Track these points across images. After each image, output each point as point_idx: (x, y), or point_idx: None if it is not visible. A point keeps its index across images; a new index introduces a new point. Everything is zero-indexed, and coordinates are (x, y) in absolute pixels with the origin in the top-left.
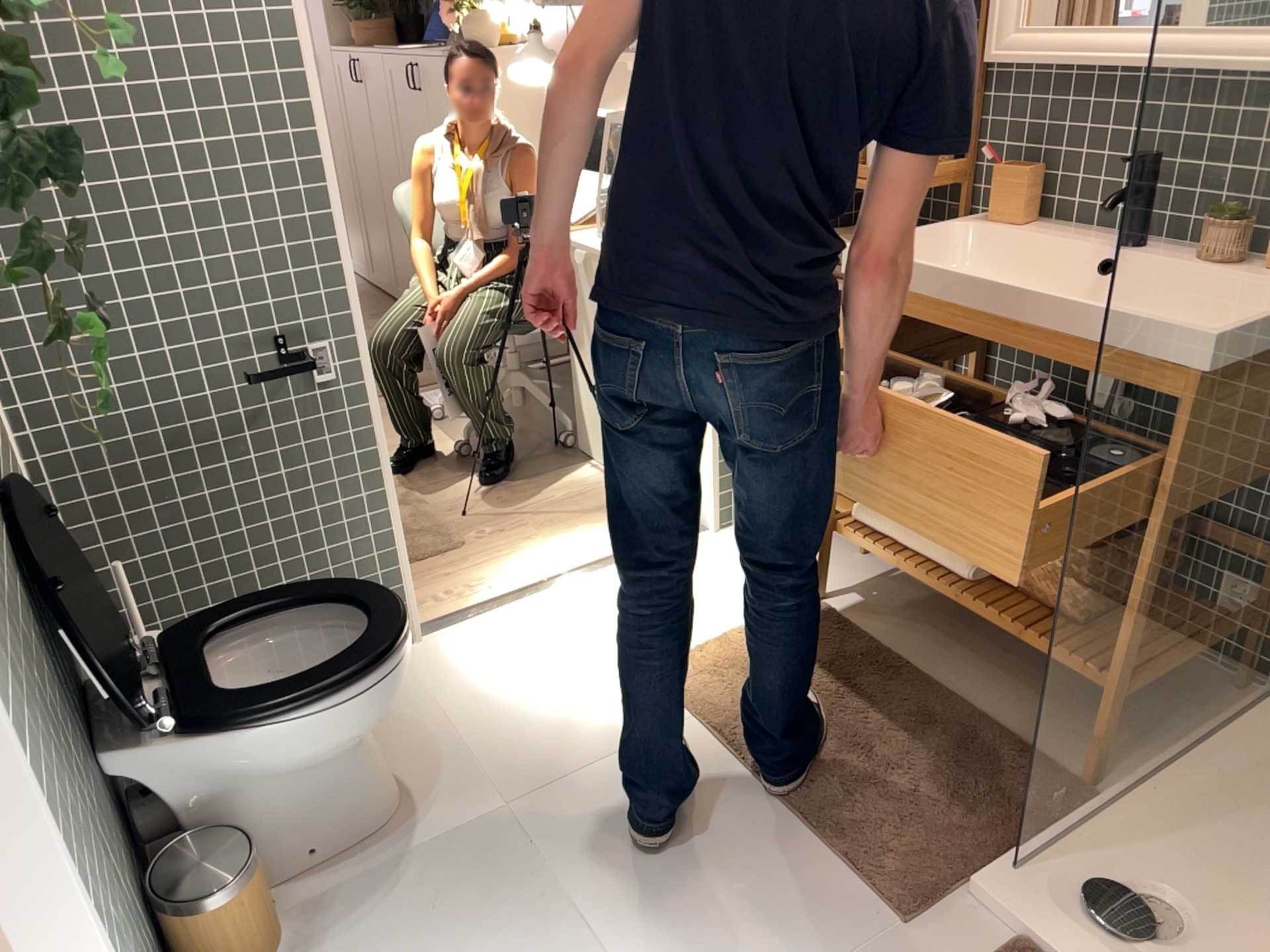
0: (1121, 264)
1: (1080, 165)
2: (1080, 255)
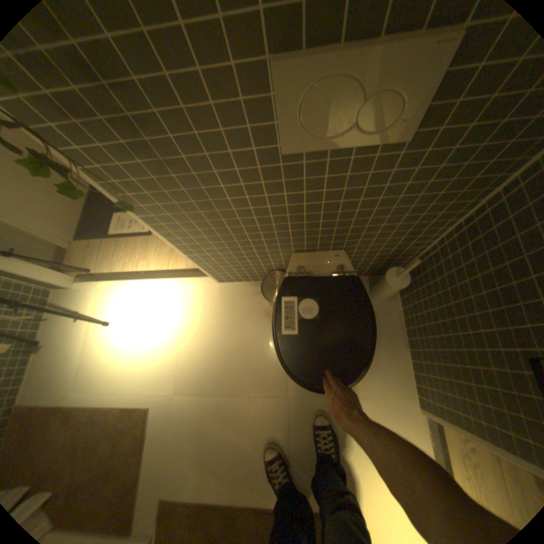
0: None
1: None
2: None
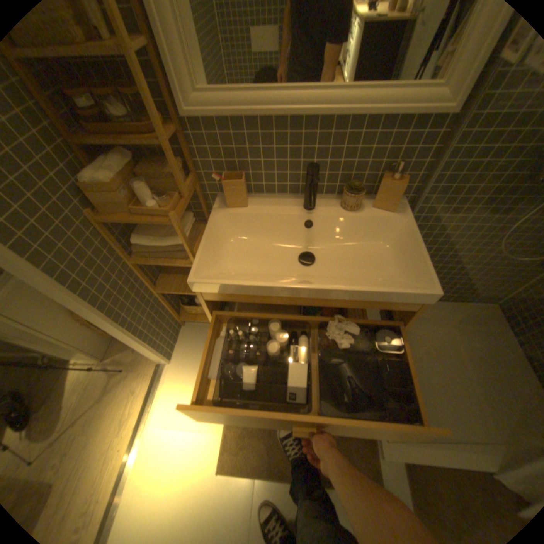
0: (313, 218)
1: (263, 165)
2: (290, 217)
